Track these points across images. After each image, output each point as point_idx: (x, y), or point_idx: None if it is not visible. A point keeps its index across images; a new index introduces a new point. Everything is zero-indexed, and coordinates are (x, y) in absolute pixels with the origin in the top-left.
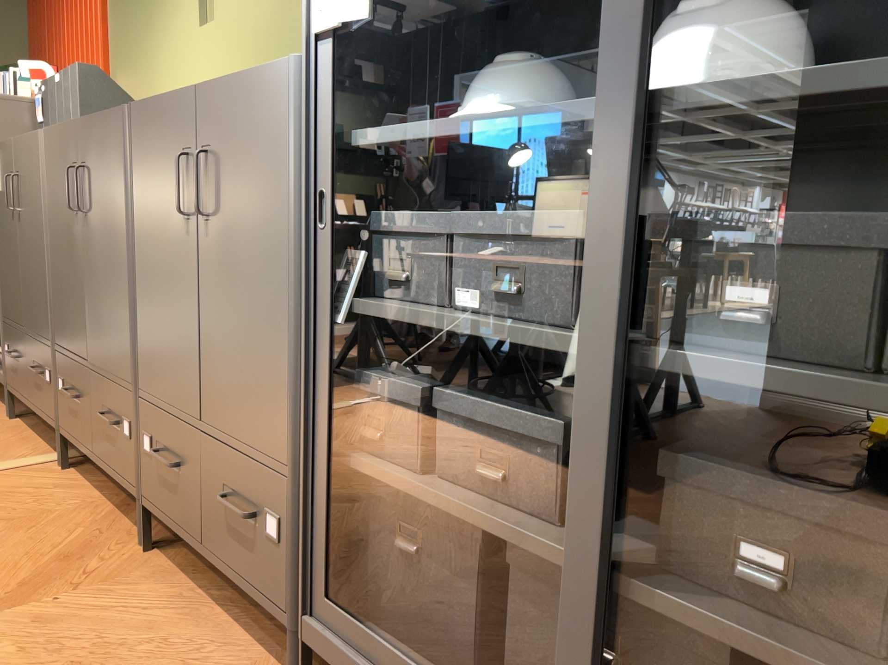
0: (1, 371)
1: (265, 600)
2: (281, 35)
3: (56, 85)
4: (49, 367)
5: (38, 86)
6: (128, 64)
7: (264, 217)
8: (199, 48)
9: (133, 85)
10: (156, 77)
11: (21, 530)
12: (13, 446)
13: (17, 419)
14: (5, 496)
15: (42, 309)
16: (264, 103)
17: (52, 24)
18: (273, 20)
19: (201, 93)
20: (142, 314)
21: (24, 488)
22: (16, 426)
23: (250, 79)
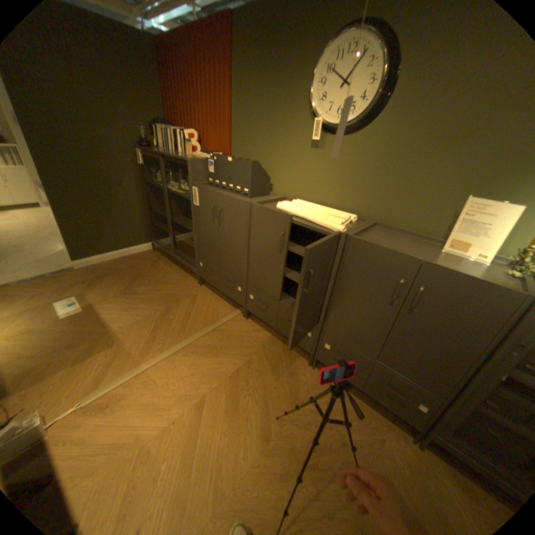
0: (192, 266)
1: (408, 419)
2: (378, 175)
3: (227, 161)
4: (242, 287)
5: (210, 154)
6: (247, 142)
7: (469, 332)
8: (309, 157)
9: (250, 154)
10: (270, 157)
11: (264, 358)
12: (217, 304)
13: (203, 286)
14: (241, 337)
15: (238, 266)
16: (493, 298)
17: (183, 99)
18: (373, 166)
19: (430, 265)
20: (337, 310)
21: (243, 332)
22: (206, 290)
23: (484, 284)
